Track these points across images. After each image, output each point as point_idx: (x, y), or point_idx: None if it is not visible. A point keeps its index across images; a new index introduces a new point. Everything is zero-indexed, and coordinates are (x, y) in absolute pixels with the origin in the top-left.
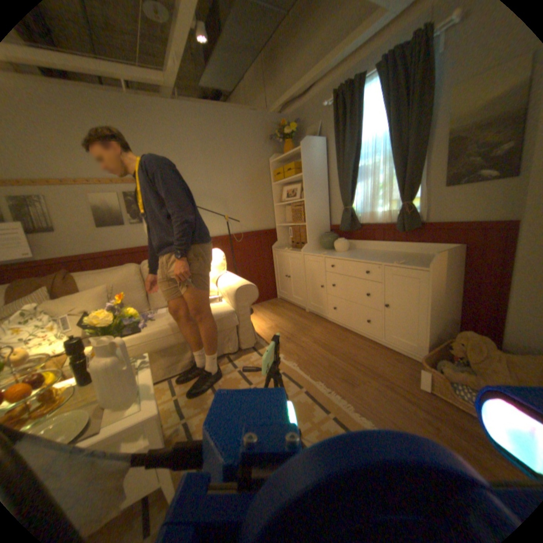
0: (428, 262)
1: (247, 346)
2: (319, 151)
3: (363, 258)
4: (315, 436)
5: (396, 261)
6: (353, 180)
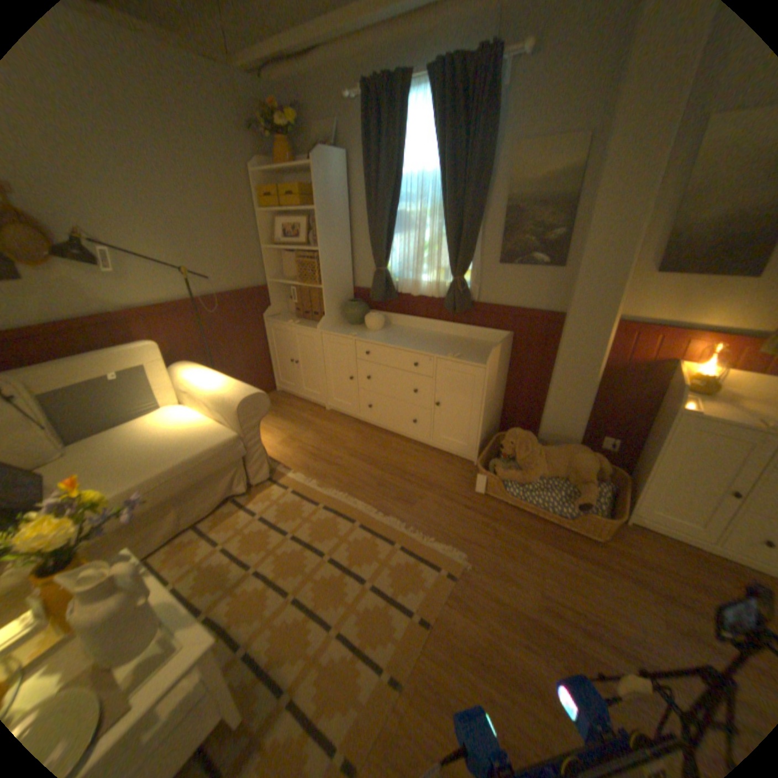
0: (480, 355)
1: (260, 479)
2: (337, 174)
3: (408, 345)
4: (385, 575)
5: (447, 352)
6: (389, 231)
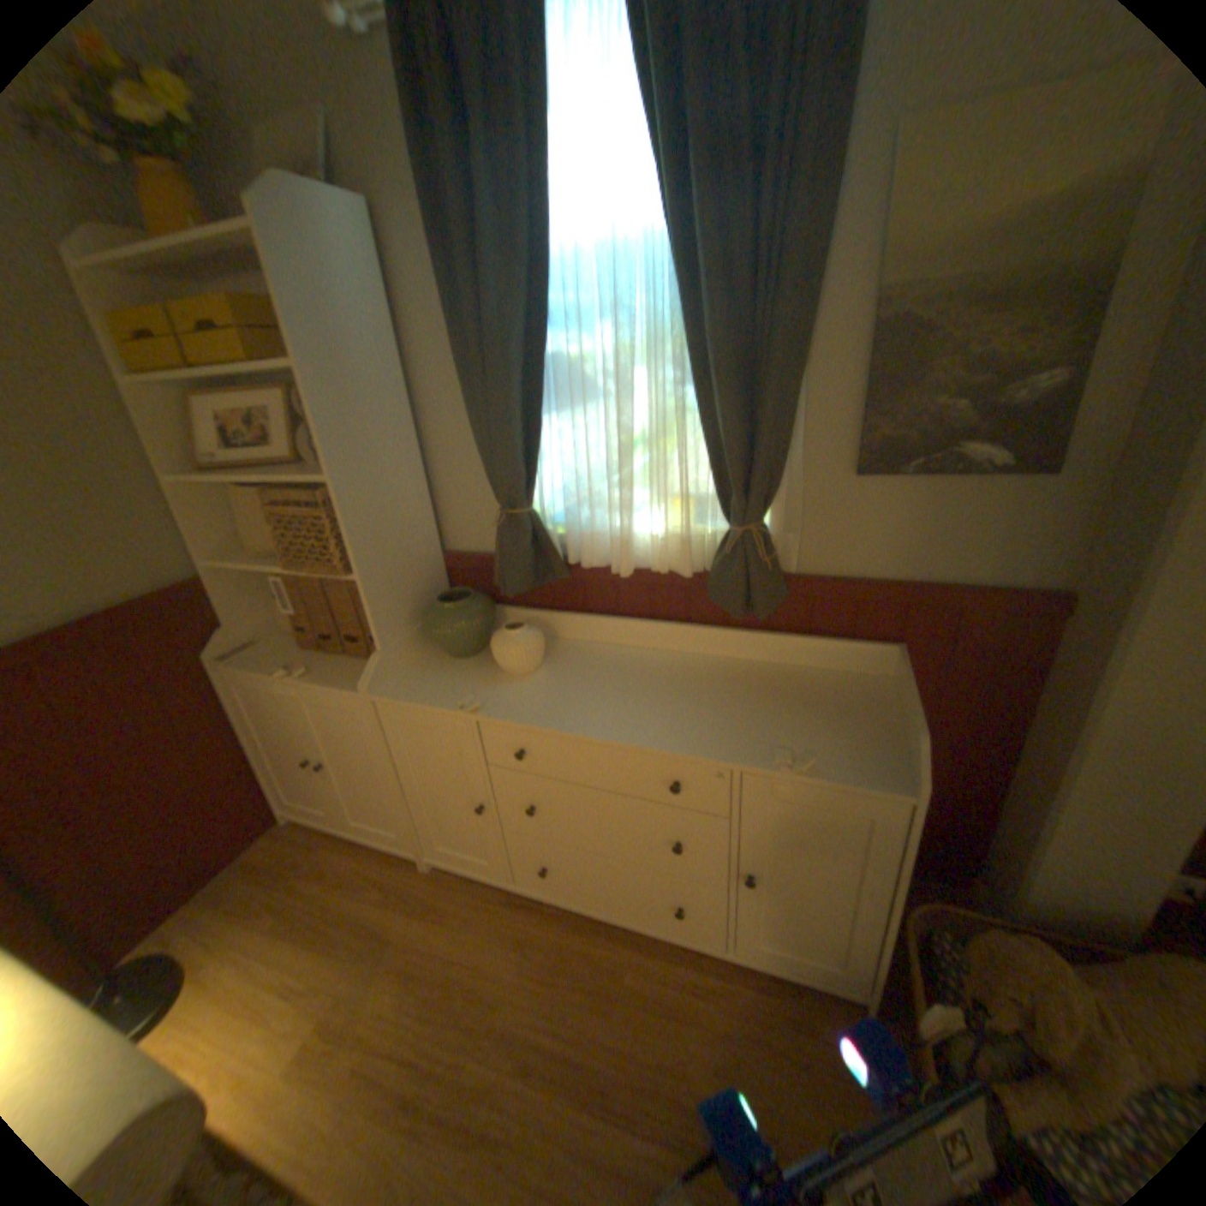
0: (863, 741)
1: None
2: (351, 261)
3: (640, 724)
4: None
5: (765, 741)
6: (526, 408)
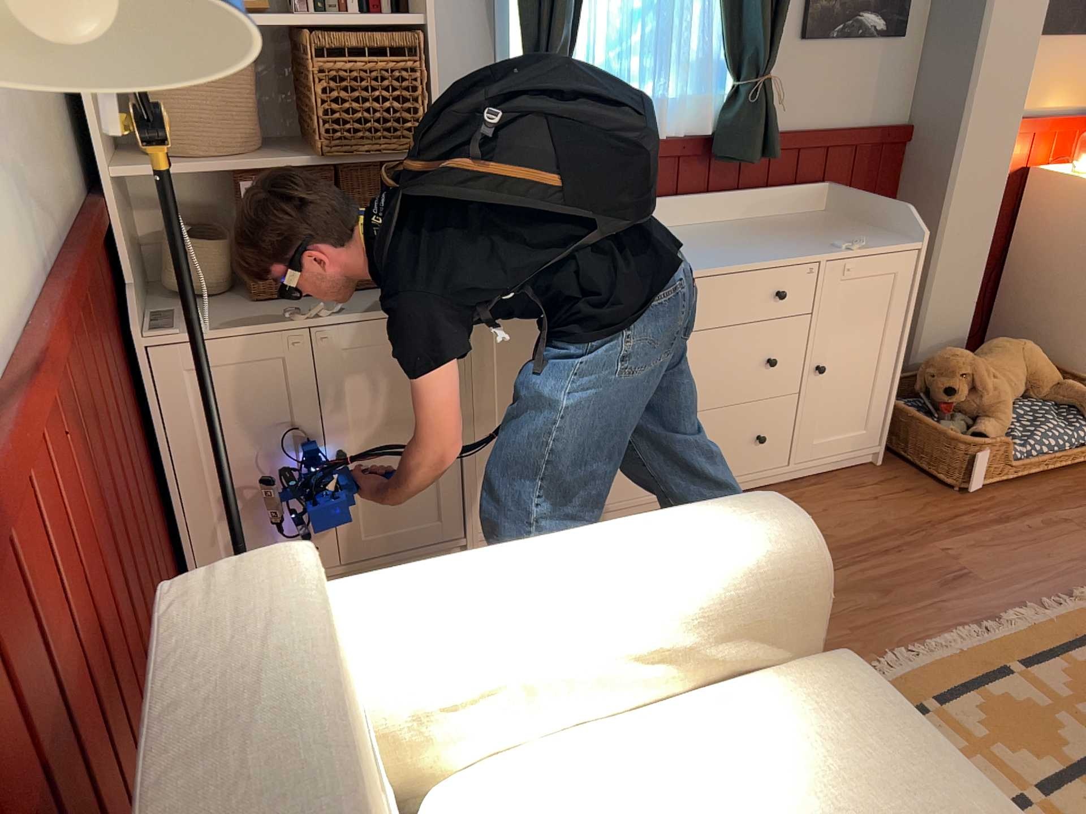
0: (862, 233)
1: None
2: None
3: (733, 257)
4: None
5: (818, 244)
6: None
